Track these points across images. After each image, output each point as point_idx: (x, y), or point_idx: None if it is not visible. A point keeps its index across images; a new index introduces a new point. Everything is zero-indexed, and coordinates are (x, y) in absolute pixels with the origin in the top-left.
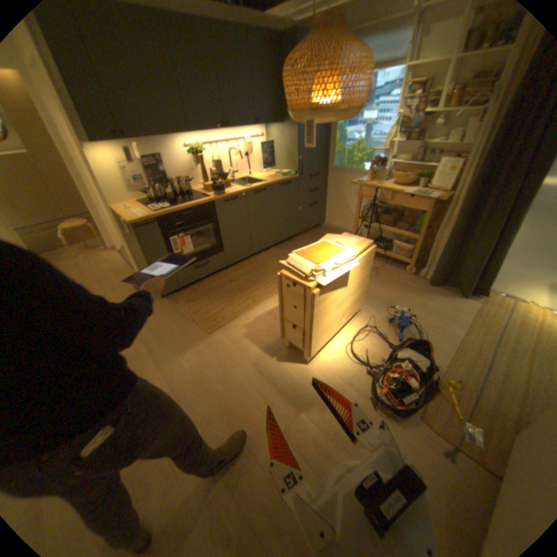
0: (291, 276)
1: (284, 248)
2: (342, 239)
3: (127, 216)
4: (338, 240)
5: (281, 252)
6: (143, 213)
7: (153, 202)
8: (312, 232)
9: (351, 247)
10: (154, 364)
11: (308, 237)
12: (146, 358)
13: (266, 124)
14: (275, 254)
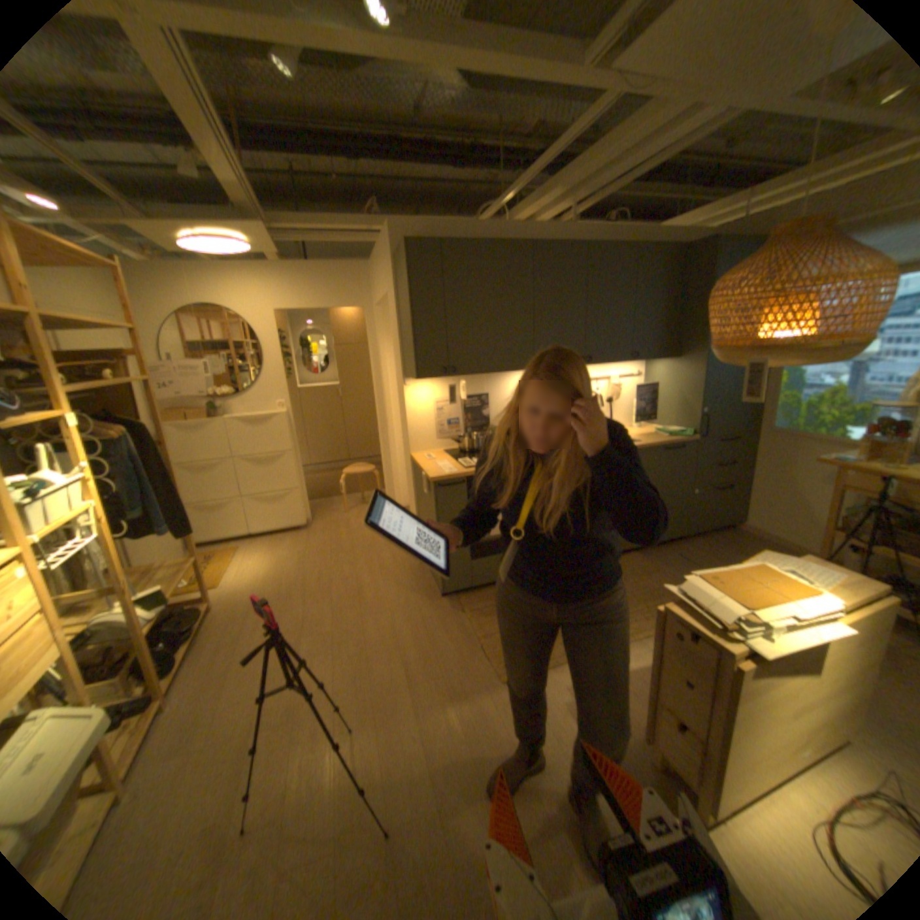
0: (690, 620)
1: (658, 557)
2: (807, 567)
3: (432, 470)
4: (795, 568)
5: (653, 564)
6: (452, 468)
7: (465, 454)
8: (718, 537)
9: (832, 590)
10: (412, 706)
11: (709, 545)
12: (403, 691)
13: (649, 358)
14: (640, 566)
